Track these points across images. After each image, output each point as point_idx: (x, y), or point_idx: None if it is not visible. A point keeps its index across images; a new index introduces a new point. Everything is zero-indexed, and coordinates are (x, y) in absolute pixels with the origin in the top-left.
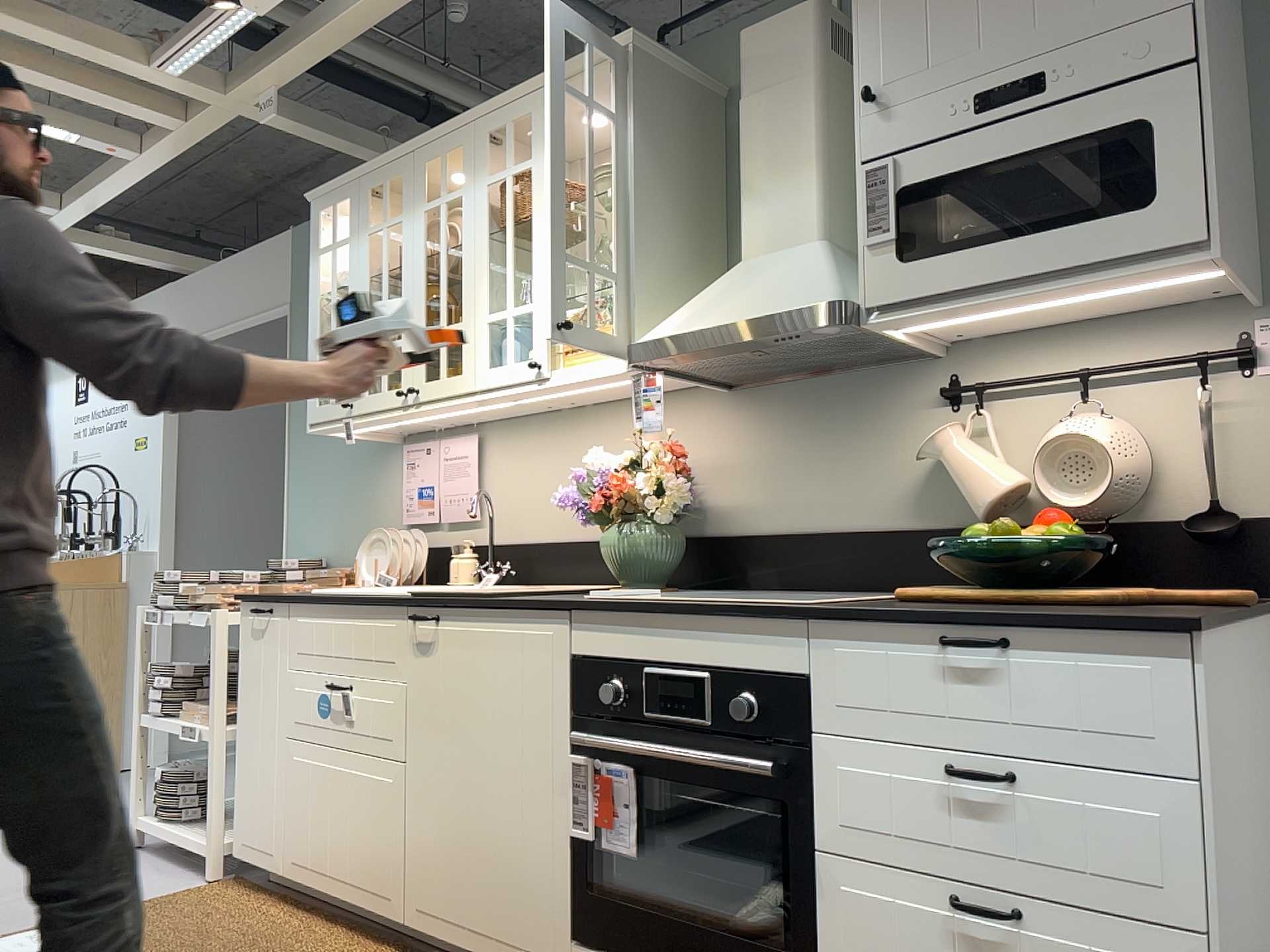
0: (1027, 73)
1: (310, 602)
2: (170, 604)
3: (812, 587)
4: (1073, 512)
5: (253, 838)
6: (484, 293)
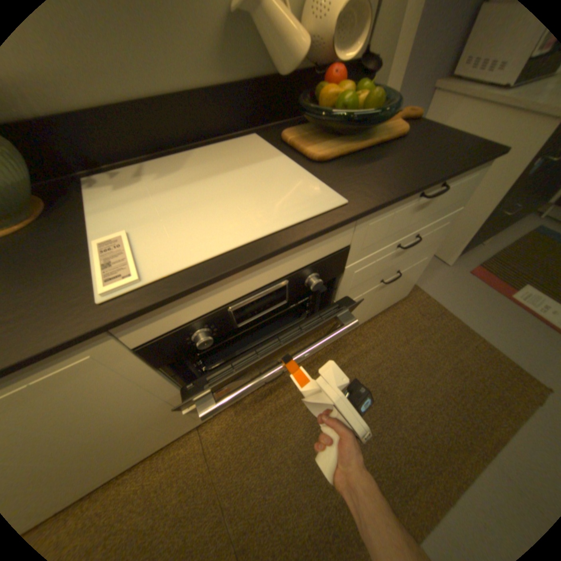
0: None
1: None
2: None
3: (156, 148)
4: (324, 60)
5: None
6: None
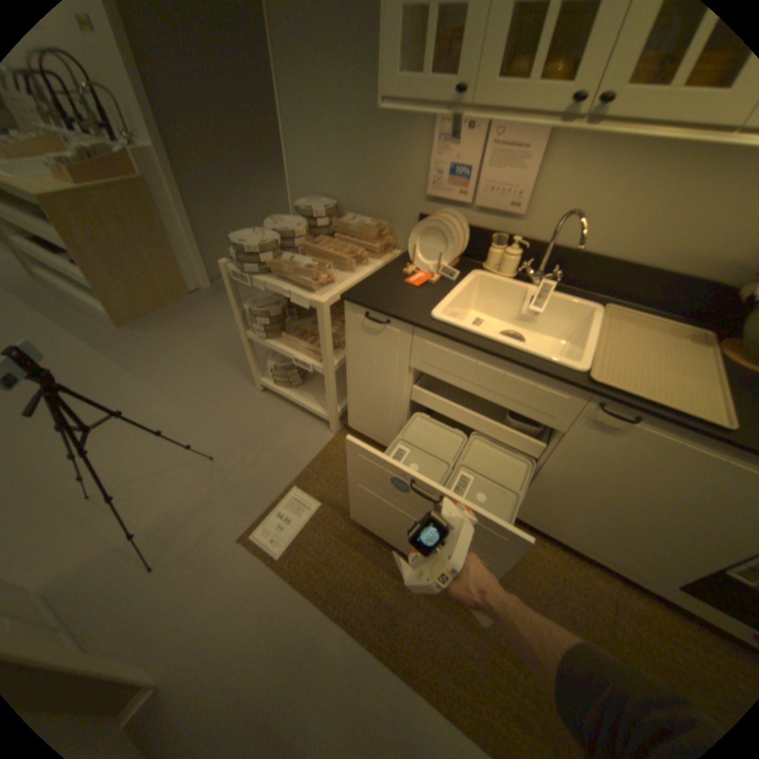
0: None
1: (448, 339)
2: (253, 269)
3: None
4: None
5: (368, 428)
6: None
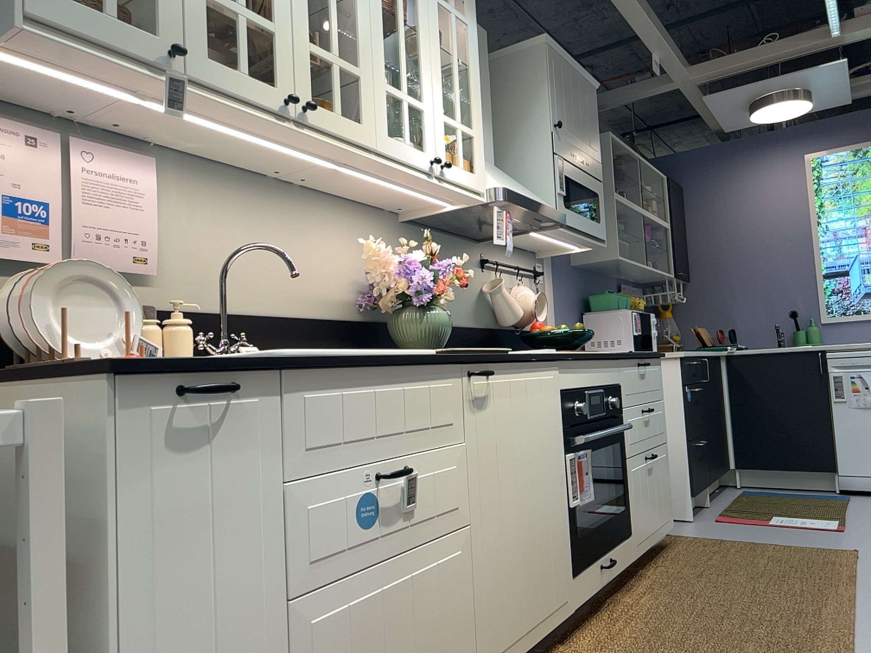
0: (584, 157)
1: (336, 365)
2: None
3: None
4: (525, 324)
5: None
6: (382, 59)
